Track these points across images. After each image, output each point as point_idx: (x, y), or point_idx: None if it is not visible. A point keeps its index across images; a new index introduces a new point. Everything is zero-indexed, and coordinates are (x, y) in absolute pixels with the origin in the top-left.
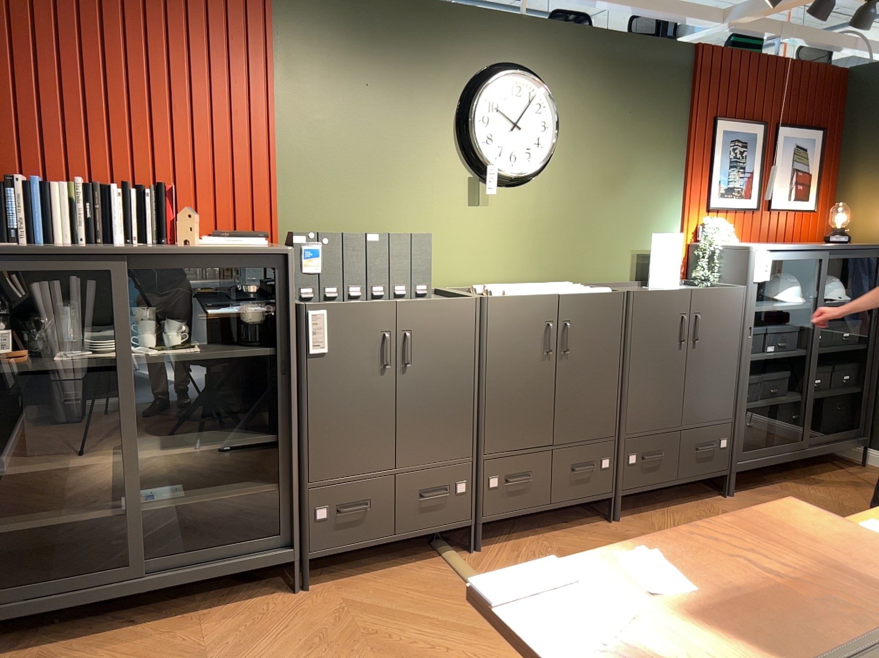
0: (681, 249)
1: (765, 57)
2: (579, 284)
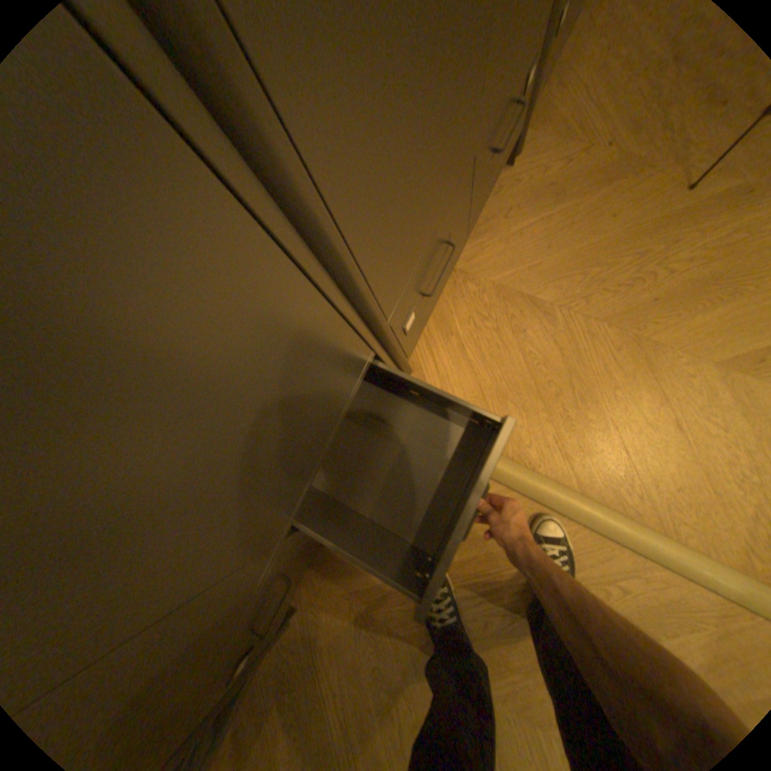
0: None
1: None
2: None
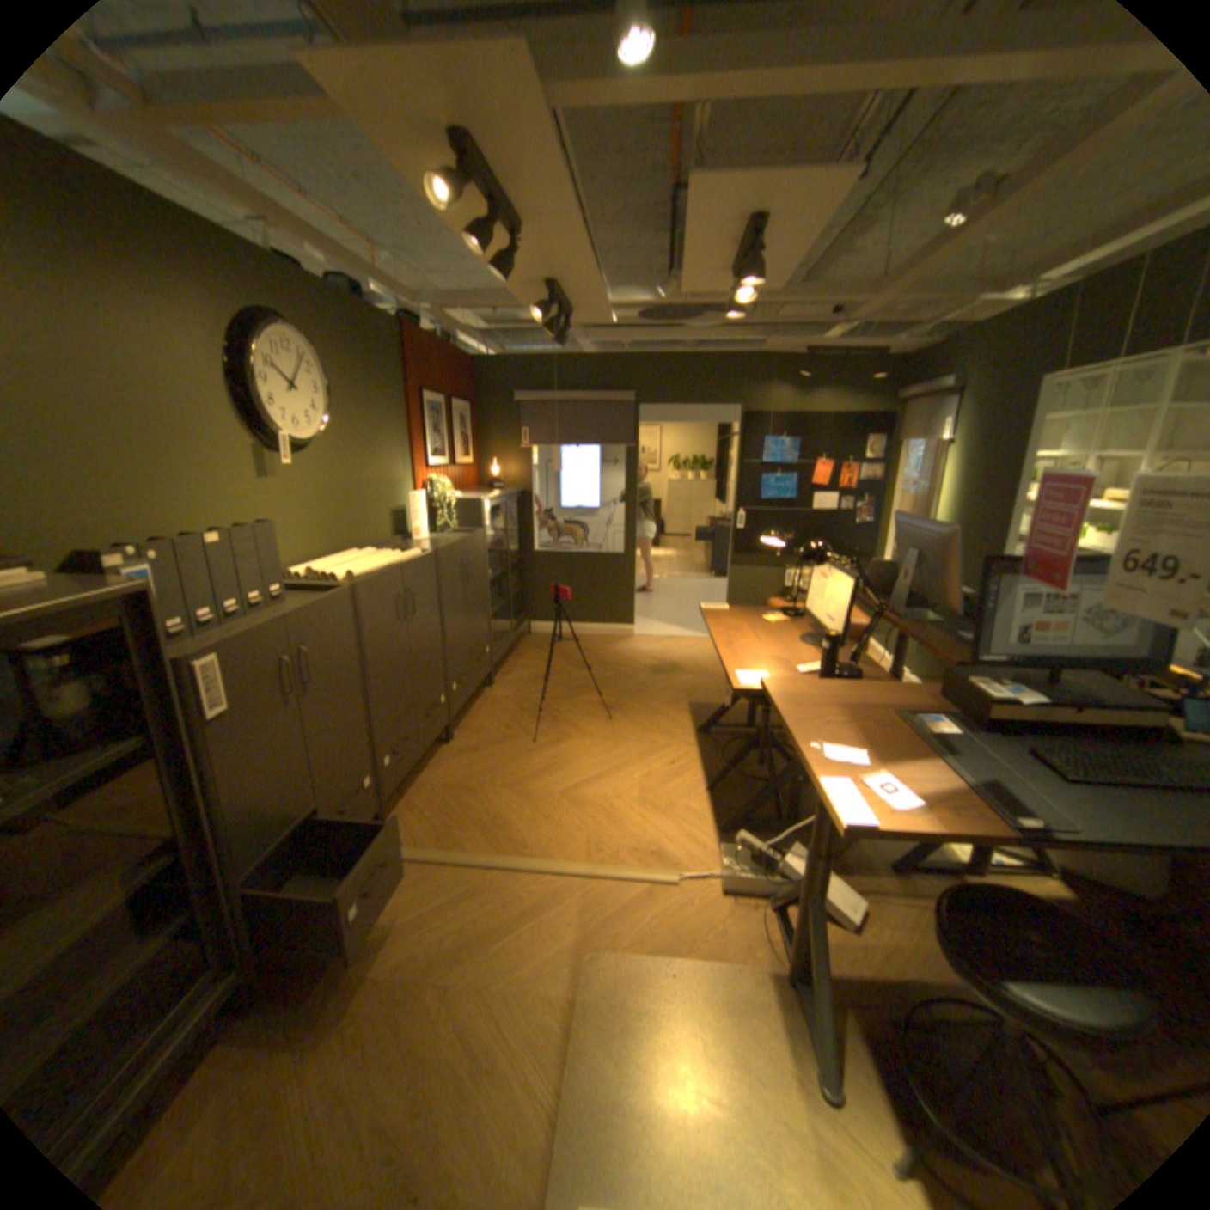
0: (425, 504)
1: (438, 338)
2: (365, 547)
